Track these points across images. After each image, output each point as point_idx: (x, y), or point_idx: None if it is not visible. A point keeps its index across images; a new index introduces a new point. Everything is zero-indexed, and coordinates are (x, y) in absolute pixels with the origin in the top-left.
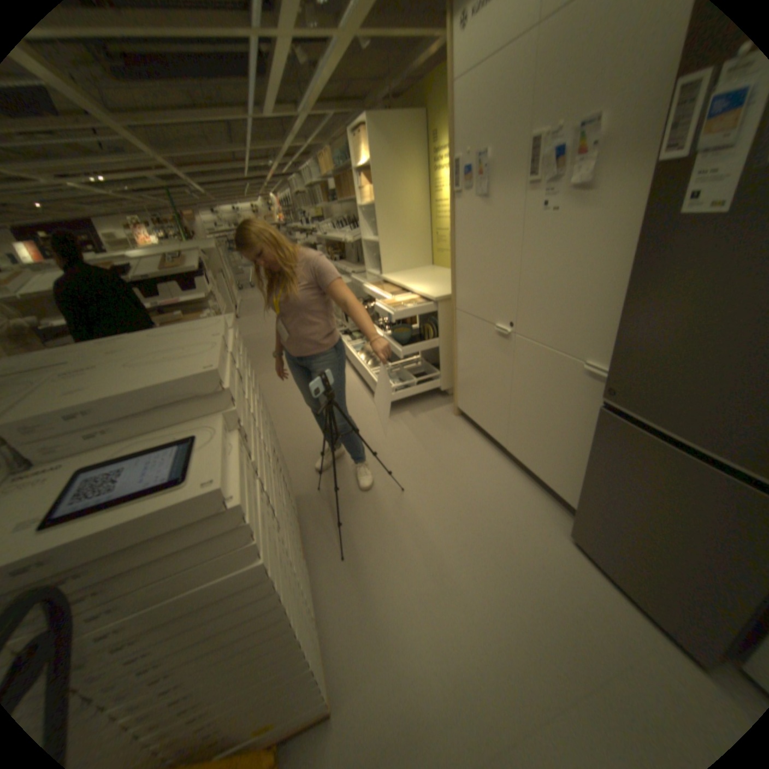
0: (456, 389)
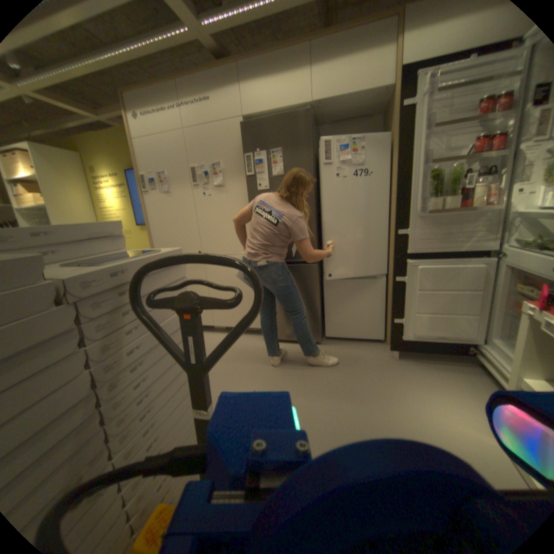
0: None
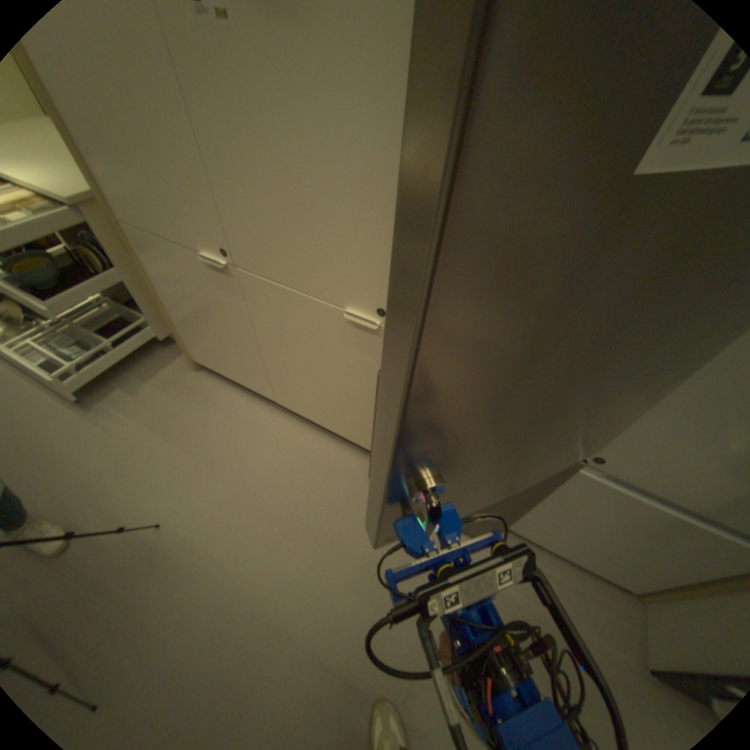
0: (180, 341)
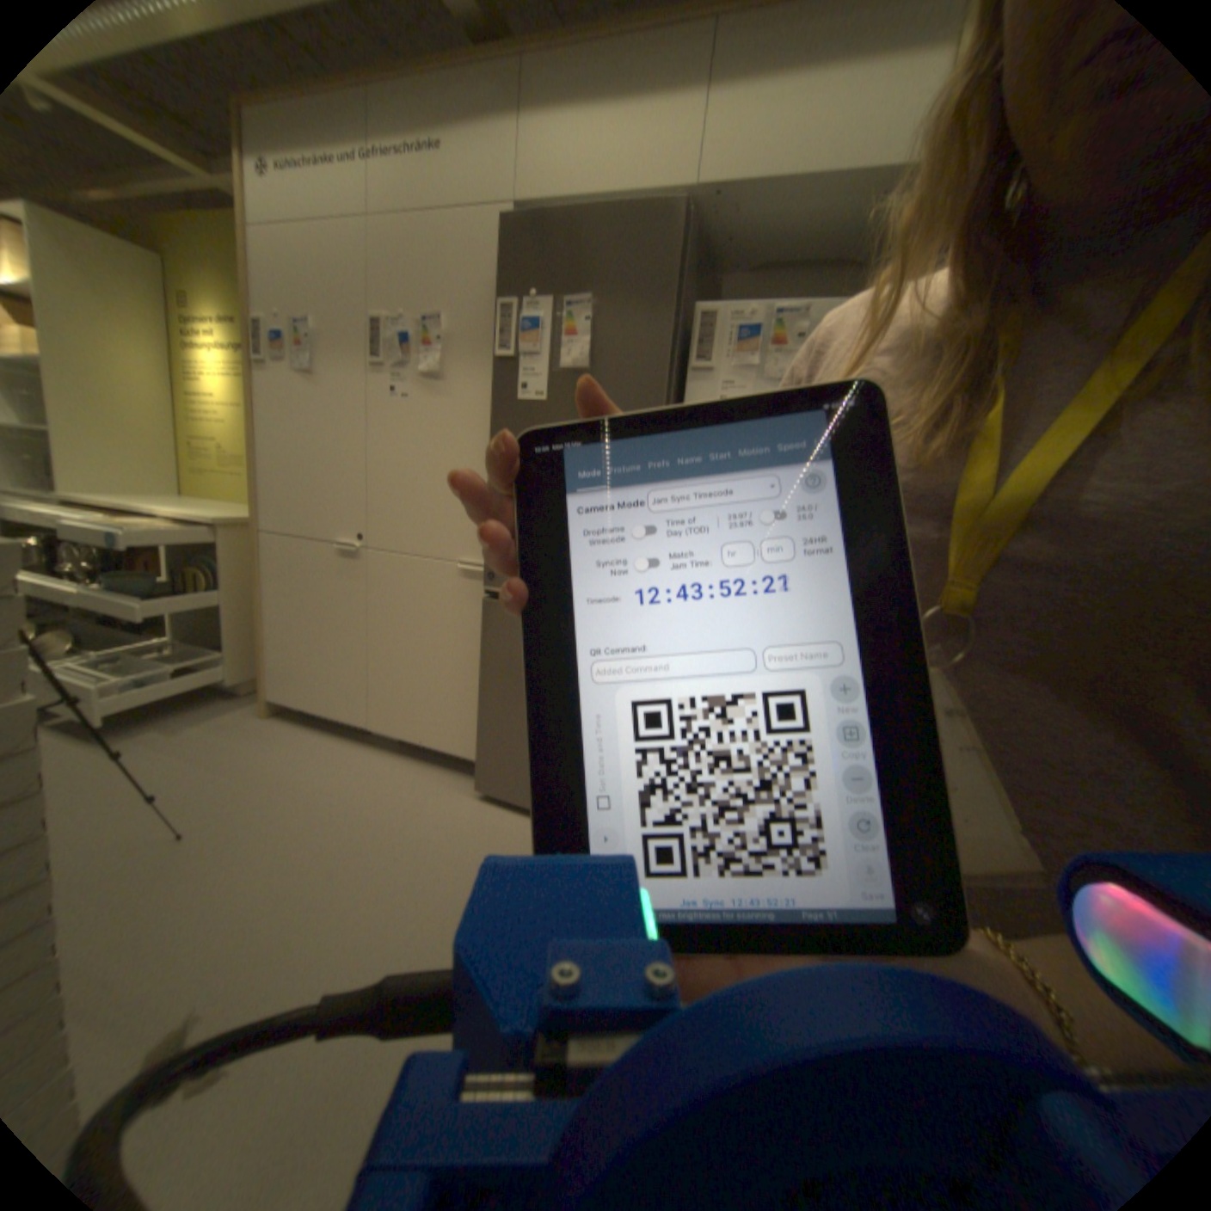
0: (263, 668)
